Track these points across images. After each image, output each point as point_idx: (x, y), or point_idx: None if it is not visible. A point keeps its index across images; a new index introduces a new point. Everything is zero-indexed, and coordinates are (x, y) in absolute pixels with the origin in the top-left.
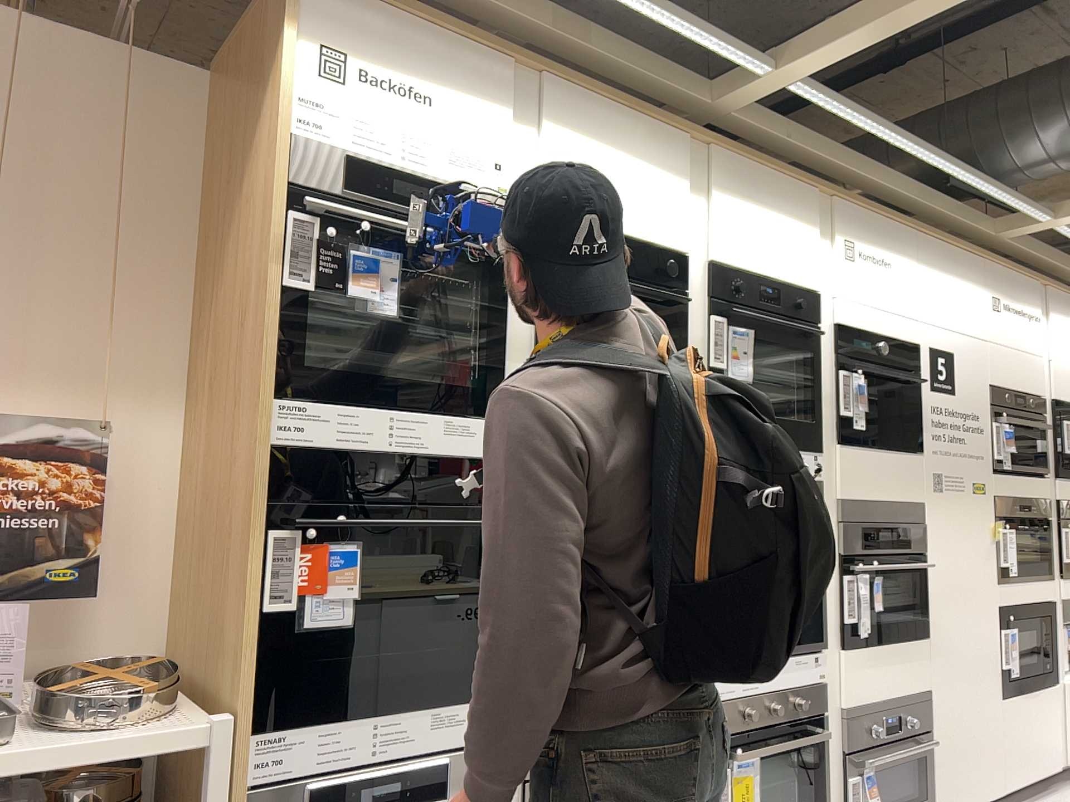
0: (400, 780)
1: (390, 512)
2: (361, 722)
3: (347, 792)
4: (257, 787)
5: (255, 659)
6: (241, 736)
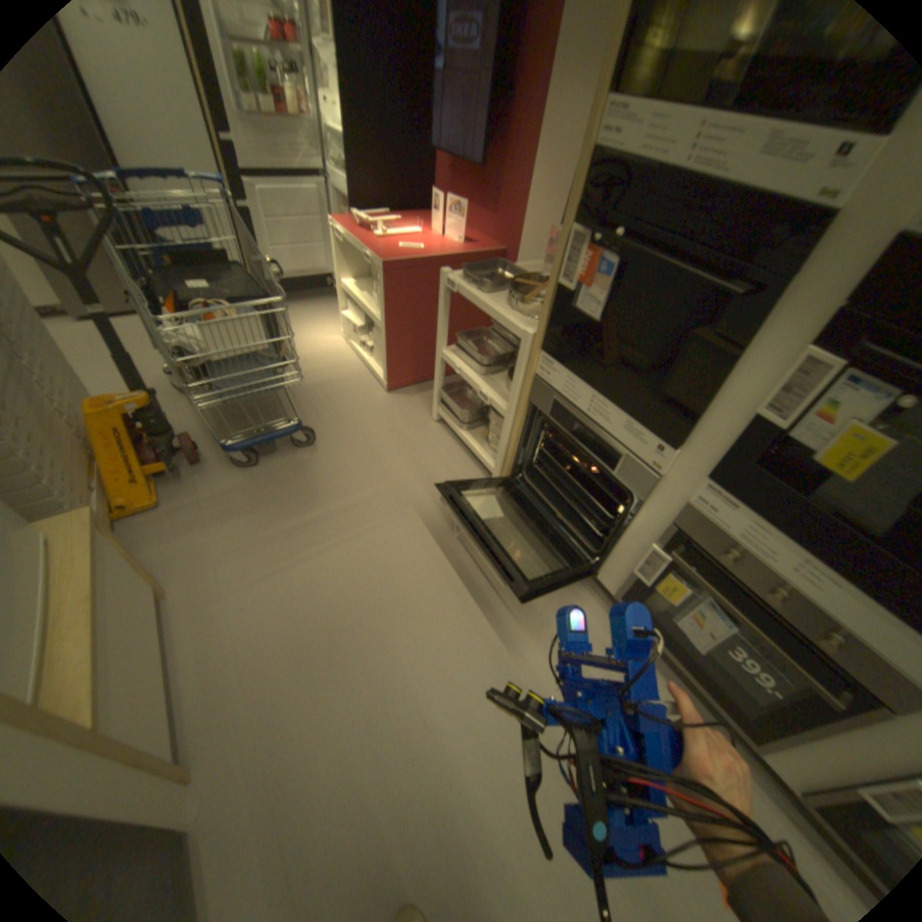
0: (595, 440)
1: (663, 242)
2: (587, 390)
3: (570, 419)
4: (543, 382)
5: (548, 313)
6: (536, 351)
